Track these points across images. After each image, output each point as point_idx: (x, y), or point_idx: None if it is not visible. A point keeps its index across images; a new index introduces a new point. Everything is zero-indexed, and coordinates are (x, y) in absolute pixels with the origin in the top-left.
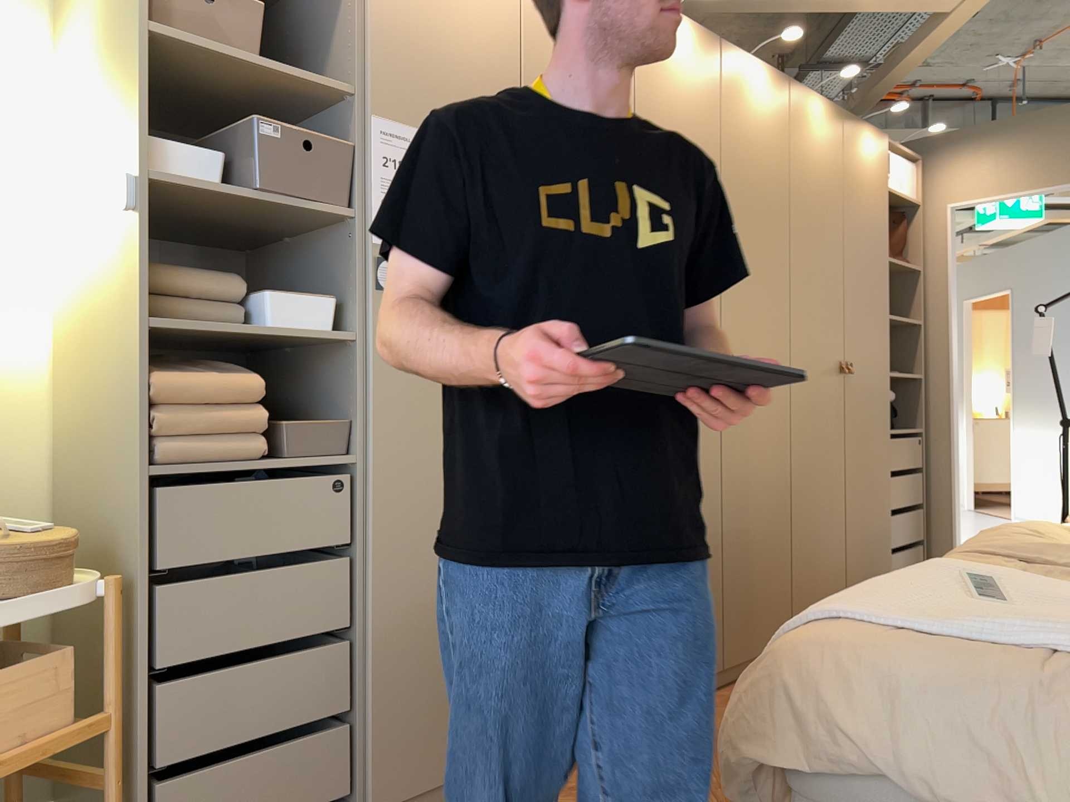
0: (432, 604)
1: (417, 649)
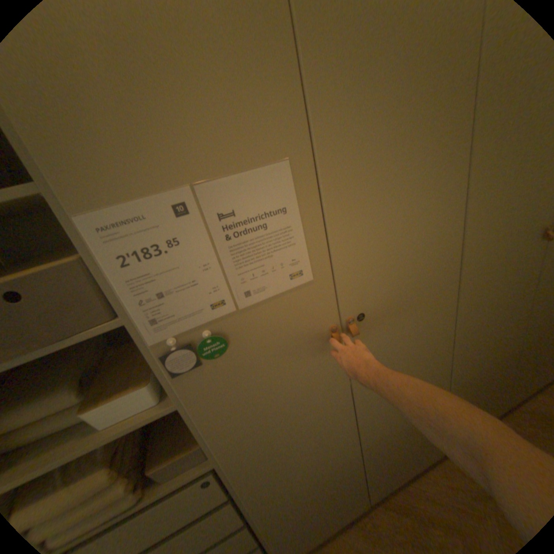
0: (304, 490)
1: (299, 508)
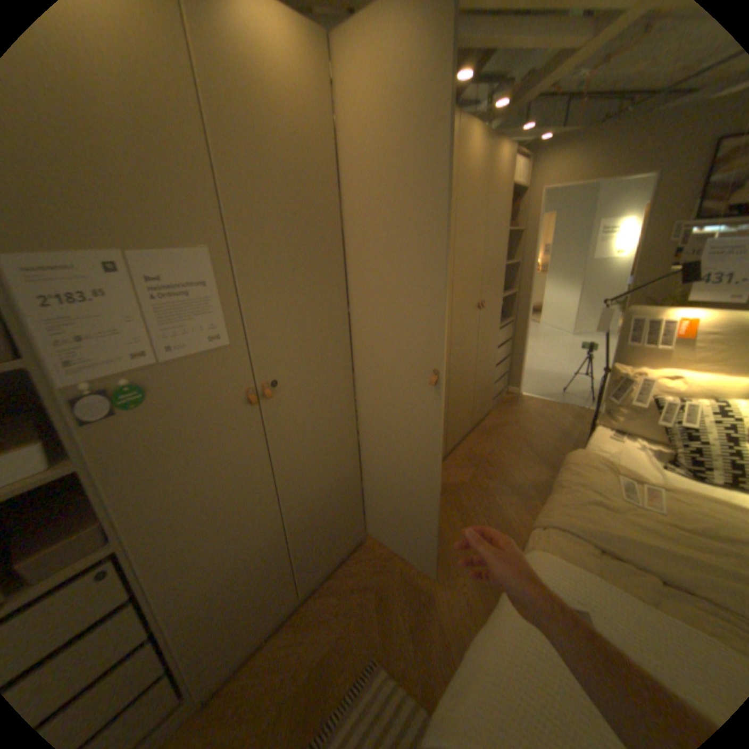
0: (224, 577)
1: (218, 604)
